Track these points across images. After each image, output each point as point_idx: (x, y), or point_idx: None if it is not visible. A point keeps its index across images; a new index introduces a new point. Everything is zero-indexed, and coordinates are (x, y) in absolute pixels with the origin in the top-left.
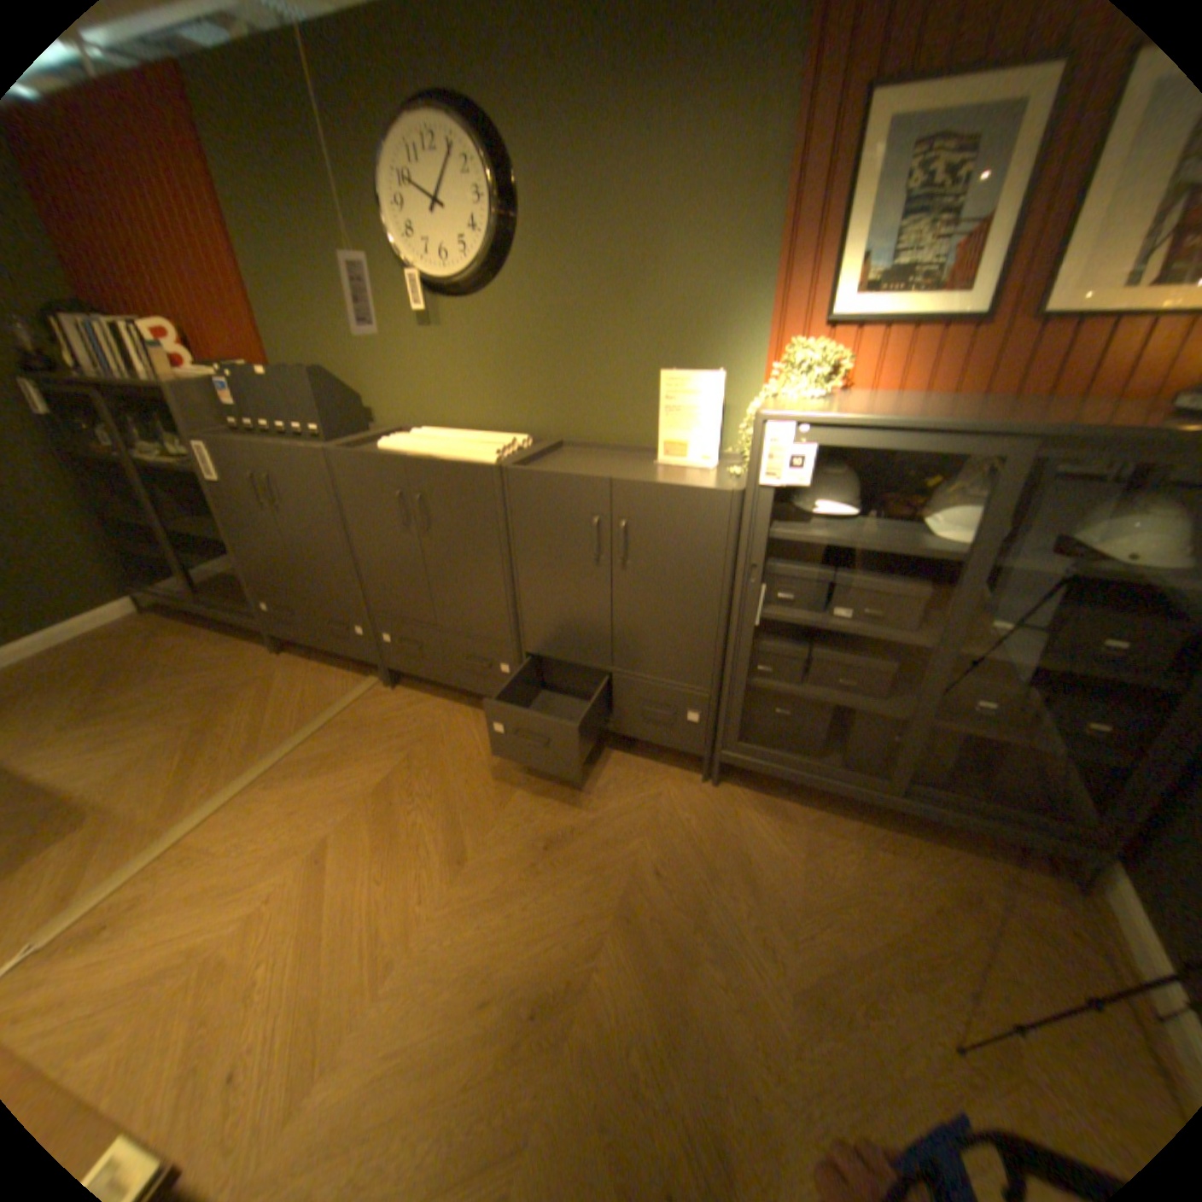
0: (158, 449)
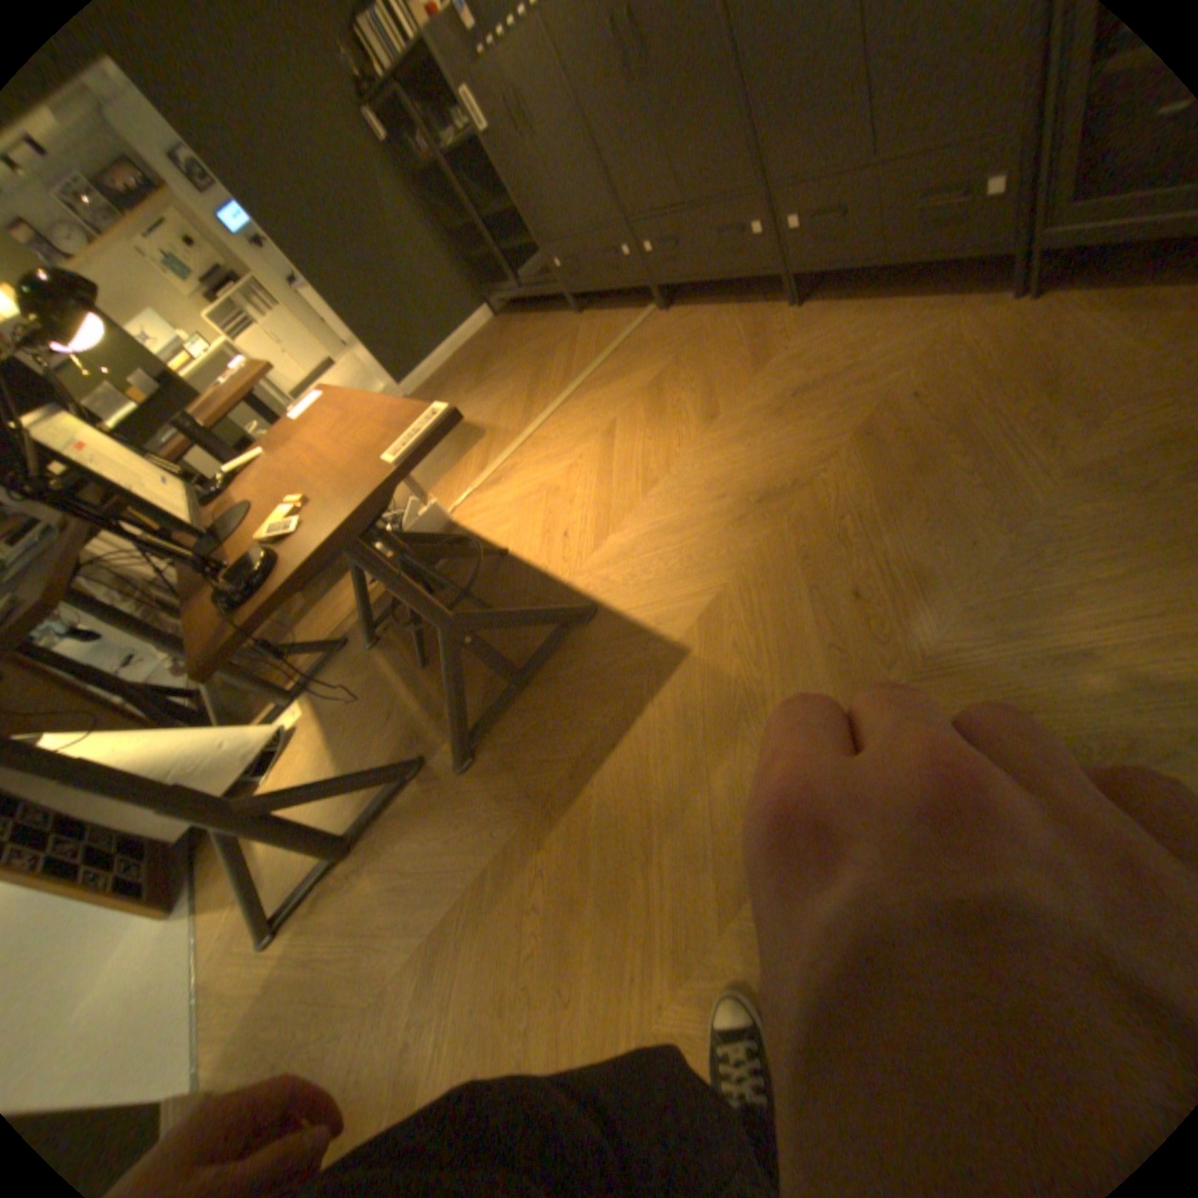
0: (453, 132)
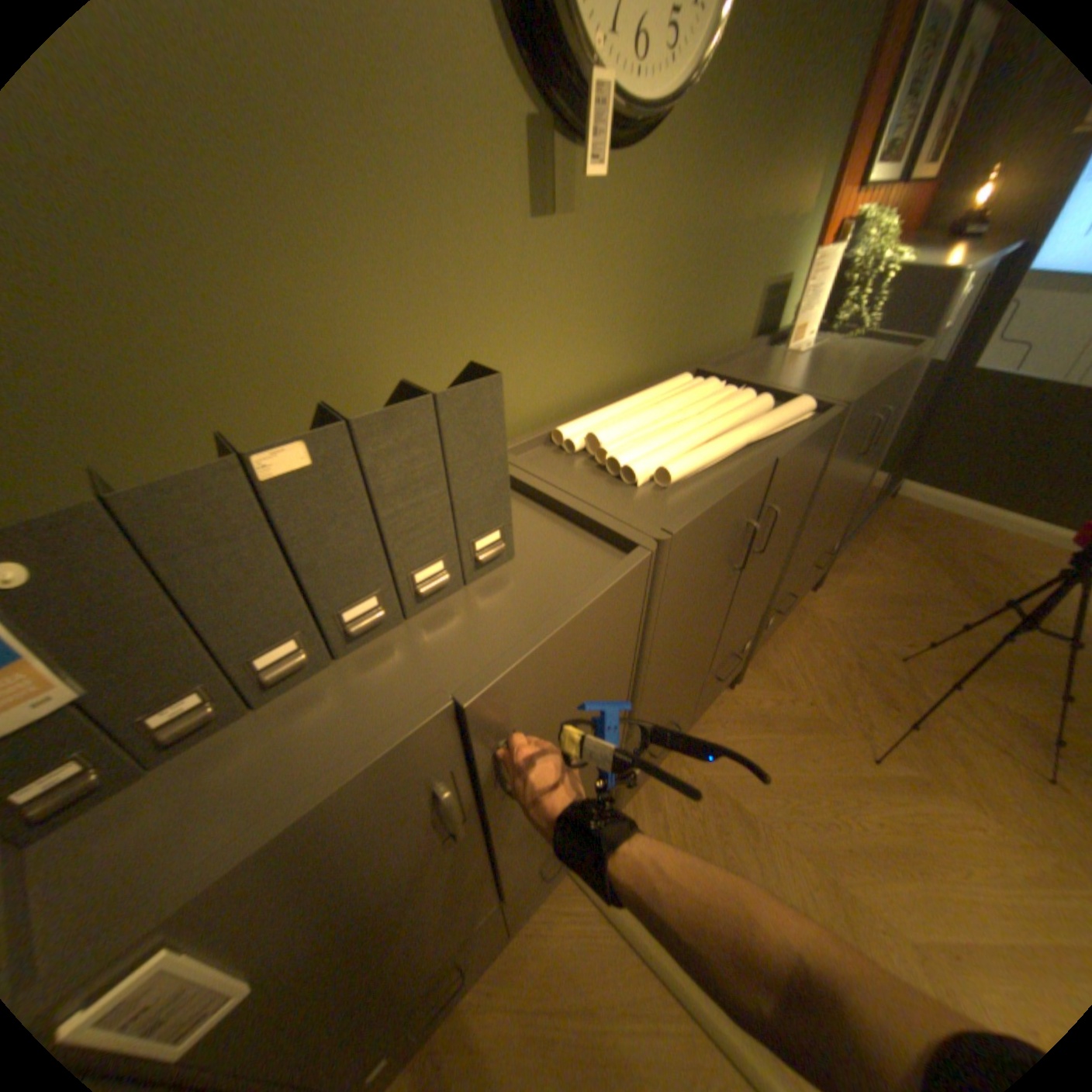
0: None
